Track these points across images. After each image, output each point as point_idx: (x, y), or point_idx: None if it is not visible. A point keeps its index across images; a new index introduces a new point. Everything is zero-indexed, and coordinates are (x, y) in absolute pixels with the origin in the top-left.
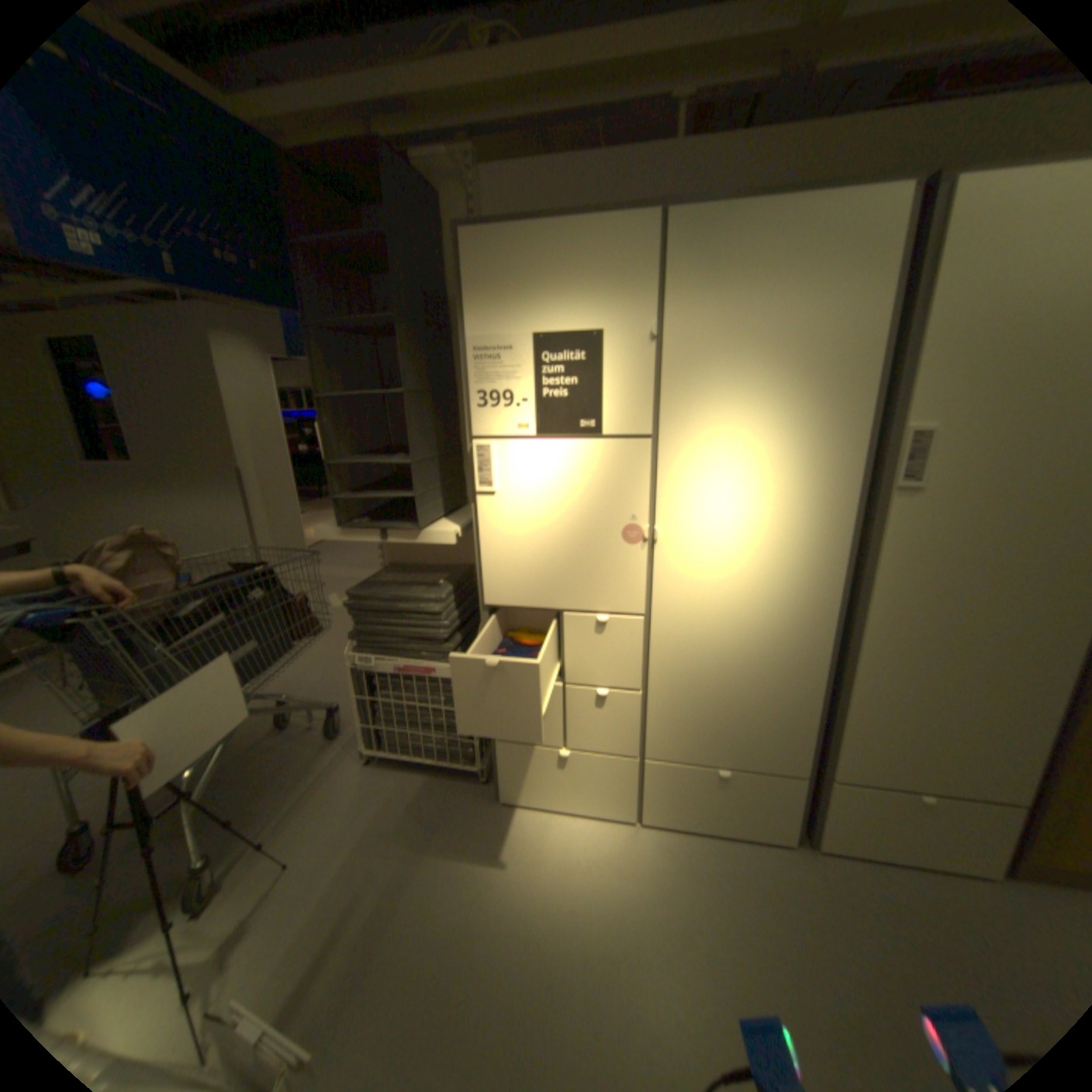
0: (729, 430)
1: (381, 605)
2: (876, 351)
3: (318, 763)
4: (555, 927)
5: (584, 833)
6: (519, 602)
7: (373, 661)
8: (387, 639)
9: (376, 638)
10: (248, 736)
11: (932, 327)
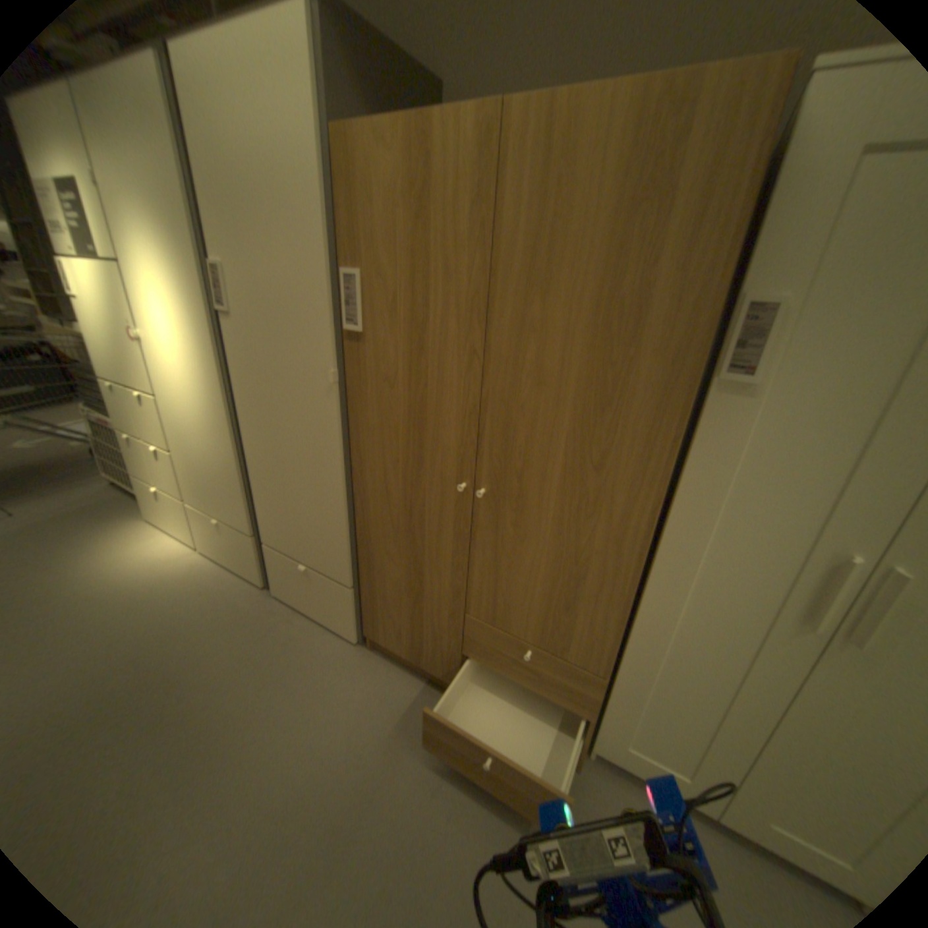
0: (141, 256)
1: (83, 374)
2: (178, 194)
3: (90, 477)
4: (86, 576)
5: (165, 545)
6: (107, 377)
7: (87, 411)
8: (92, 398)
9: (88, 397)
10: (78, 457)
11: (195, 175)
